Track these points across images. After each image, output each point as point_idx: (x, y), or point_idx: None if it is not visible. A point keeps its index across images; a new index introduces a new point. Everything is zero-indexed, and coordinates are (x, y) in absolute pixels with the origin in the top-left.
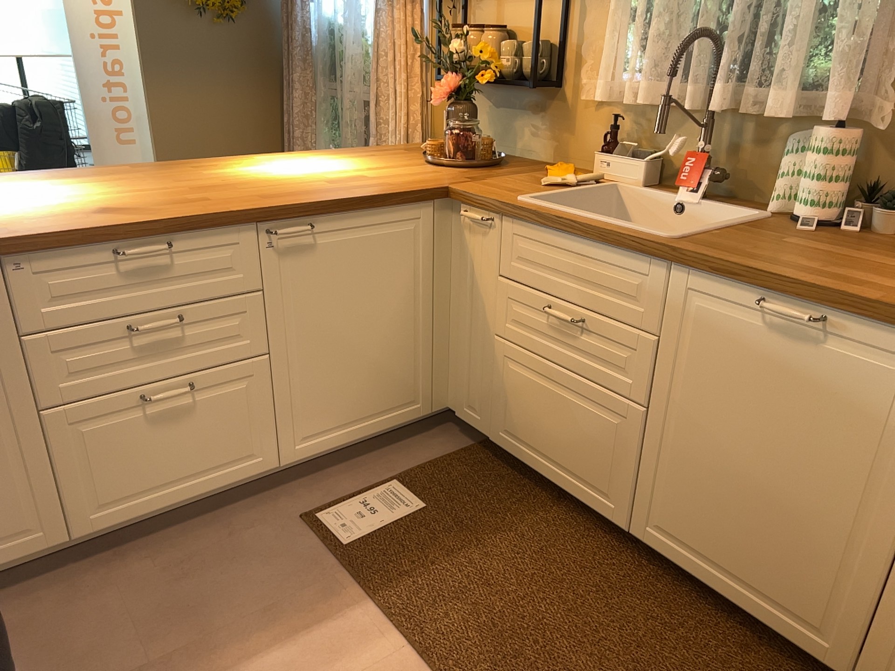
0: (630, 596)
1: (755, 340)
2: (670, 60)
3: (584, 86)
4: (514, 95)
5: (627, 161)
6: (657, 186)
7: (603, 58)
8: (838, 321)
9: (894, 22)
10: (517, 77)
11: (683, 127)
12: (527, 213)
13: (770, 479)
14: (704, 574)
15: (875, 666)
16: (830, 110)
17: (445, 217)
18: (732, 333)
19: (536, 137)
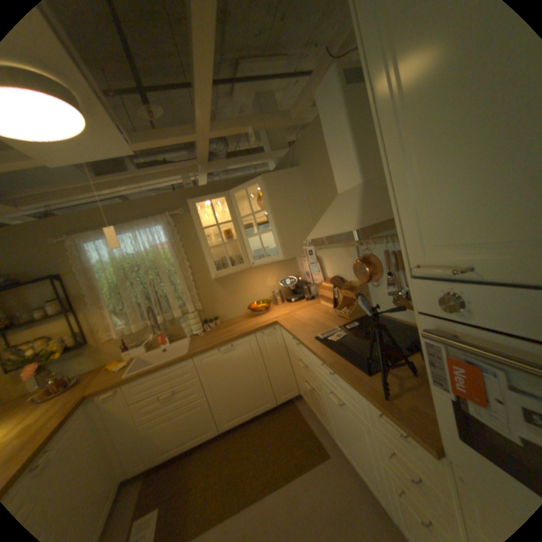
0: (233, 445)
1: (221, 359)
2: (137, 316)
3: (100, 337)
4: (61, 356)
5: (136, 348)
6: (148, 349)
7: (105, 326)
8: (234, 343)
9: (189, 289)
10: (64, 348)
11: (147, 331)
12: (134, 378)
13: (241, 383)
14: (242, 420)
15: (277, 397)
16: (191, 309)
17: (86, 408)
18: (216, 361)
19: (83, 363)
